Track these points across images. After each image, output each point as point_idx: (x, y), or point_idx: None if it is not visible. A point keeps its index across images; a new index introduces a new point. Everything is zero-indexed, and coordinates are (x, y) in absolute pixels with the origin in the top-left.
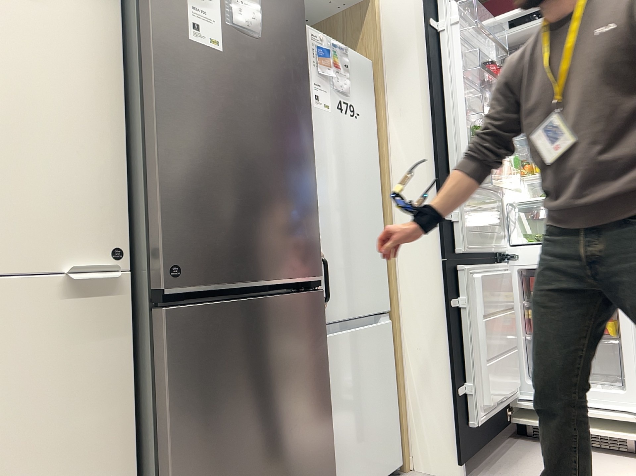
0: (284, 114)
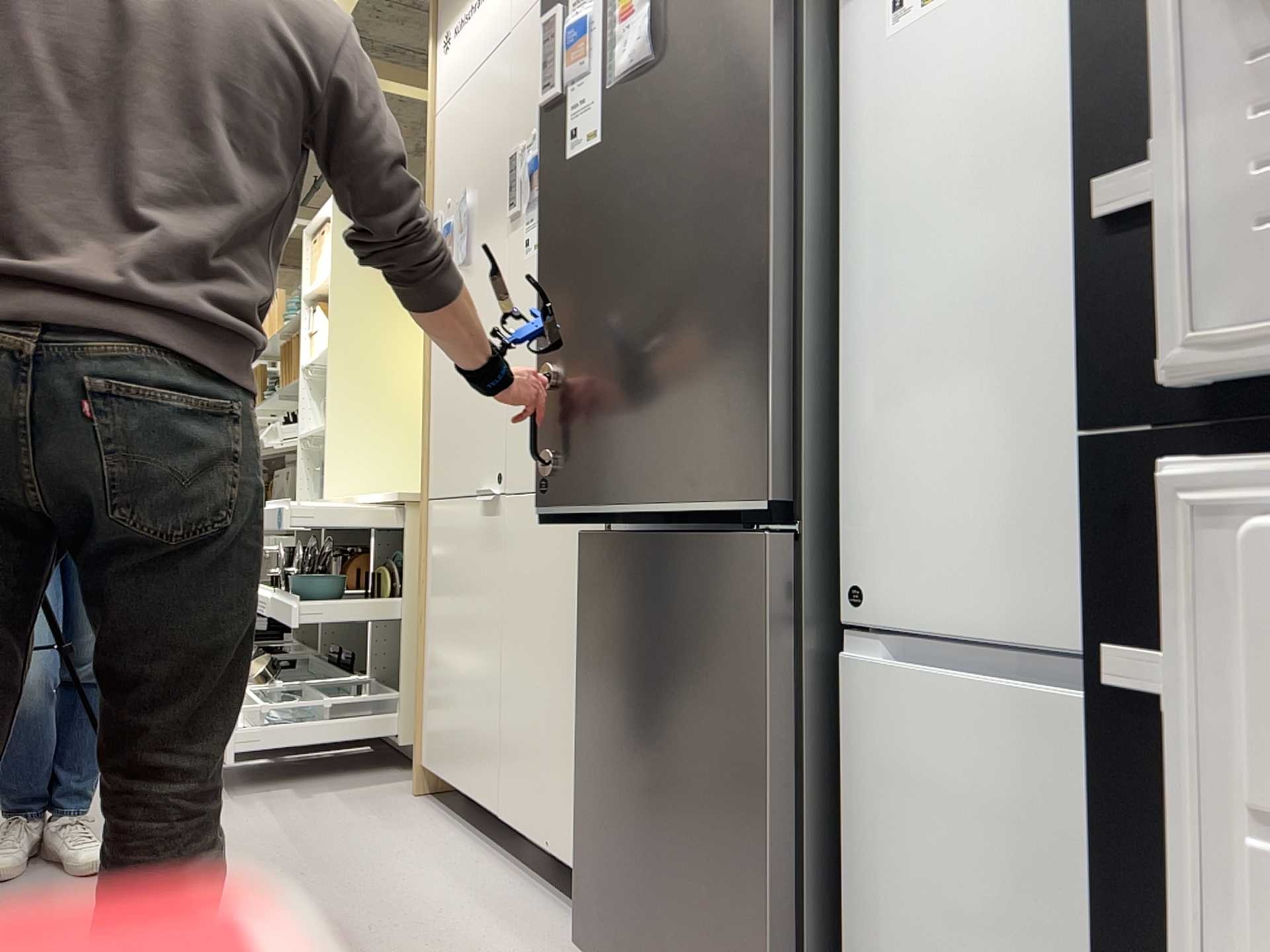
0: (707, 176)
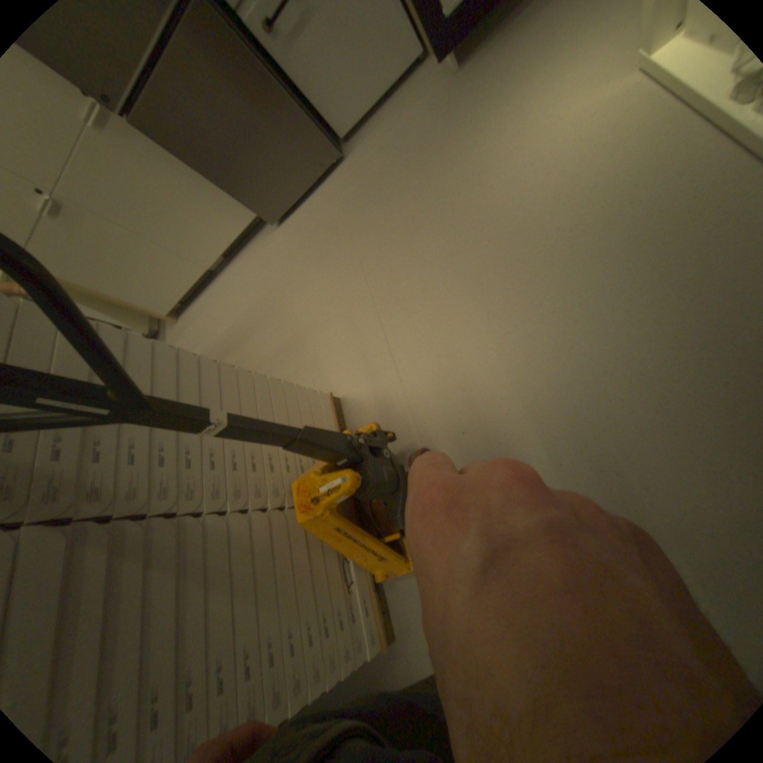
0: None
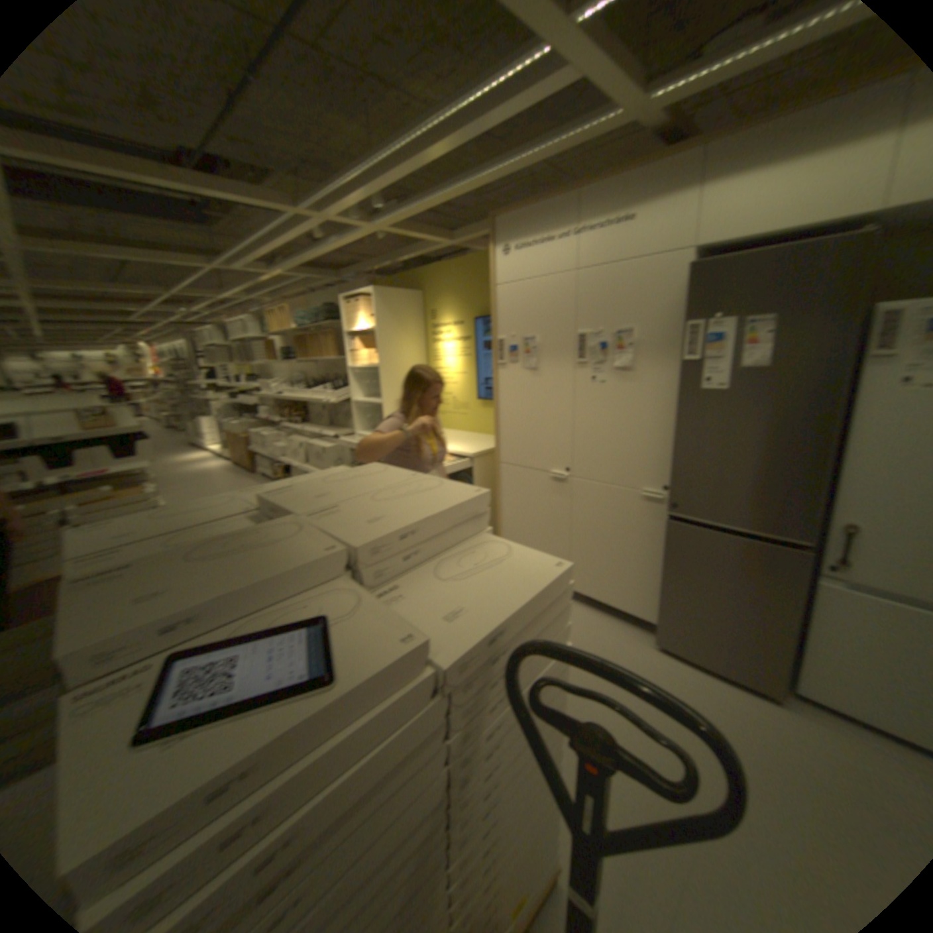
0: (789, 421)
